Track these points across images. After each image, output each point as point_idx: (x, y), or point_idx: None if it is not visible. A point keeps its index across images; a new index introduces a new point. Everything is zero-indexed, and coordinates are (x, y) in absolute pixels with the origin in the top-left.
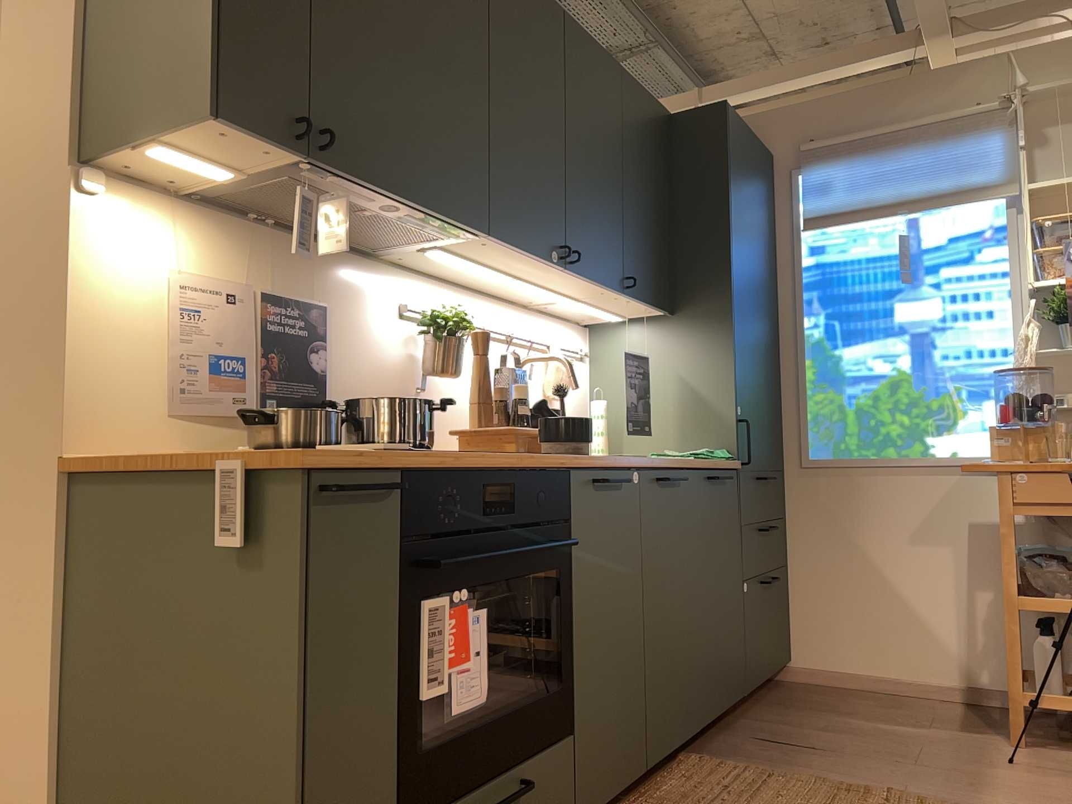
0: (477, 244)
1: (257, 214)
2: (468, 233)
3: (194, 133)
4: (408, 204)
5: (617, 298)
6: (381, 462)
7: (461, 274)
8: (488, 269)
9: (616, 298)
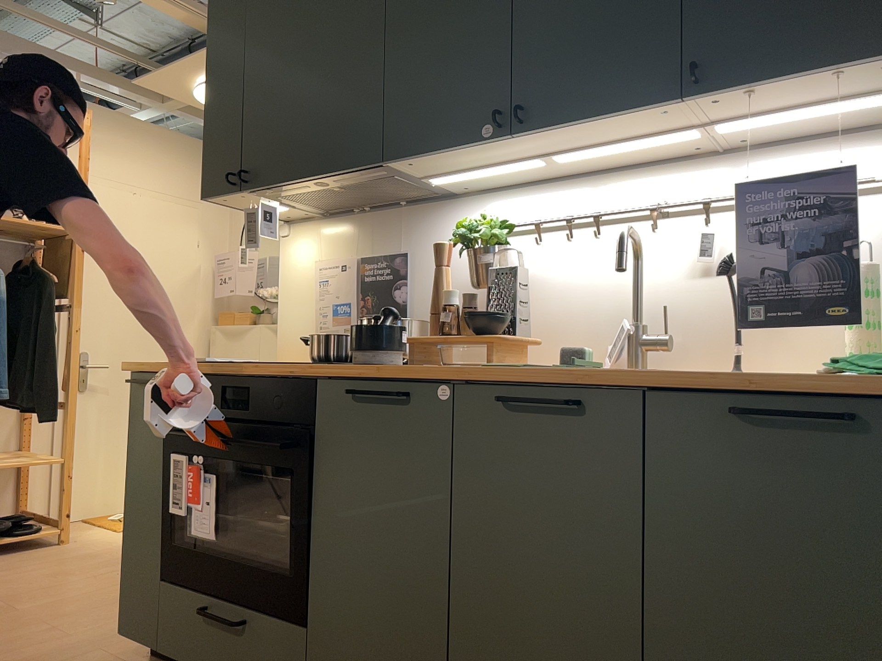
0: (418, 165)
1: (355, 208)
2: (389, 166)
3: (226, 204)
4: (314, 179)
5: (725, 102)
6: (155, 368)
7: (541, 172)
8: (503, 167)
9: (723, 103)
